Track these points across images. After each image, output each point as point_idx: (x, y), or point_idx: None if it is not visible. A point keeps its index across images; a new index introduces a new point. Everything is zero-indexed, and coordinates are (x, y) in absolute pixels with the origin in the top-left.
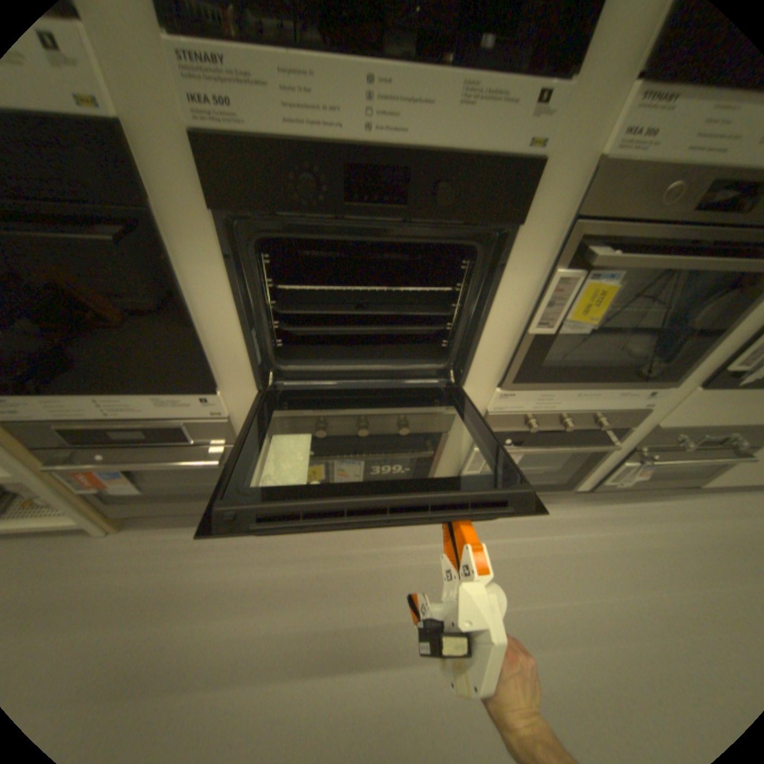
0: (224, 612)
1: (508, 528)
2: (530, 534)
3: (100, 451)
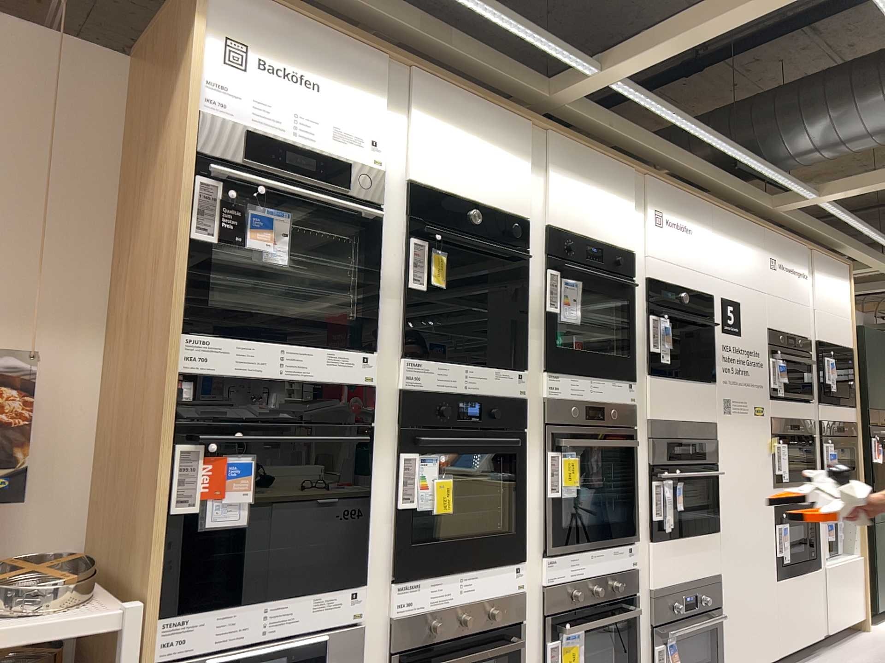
0: None
1: None
2: None
3: None
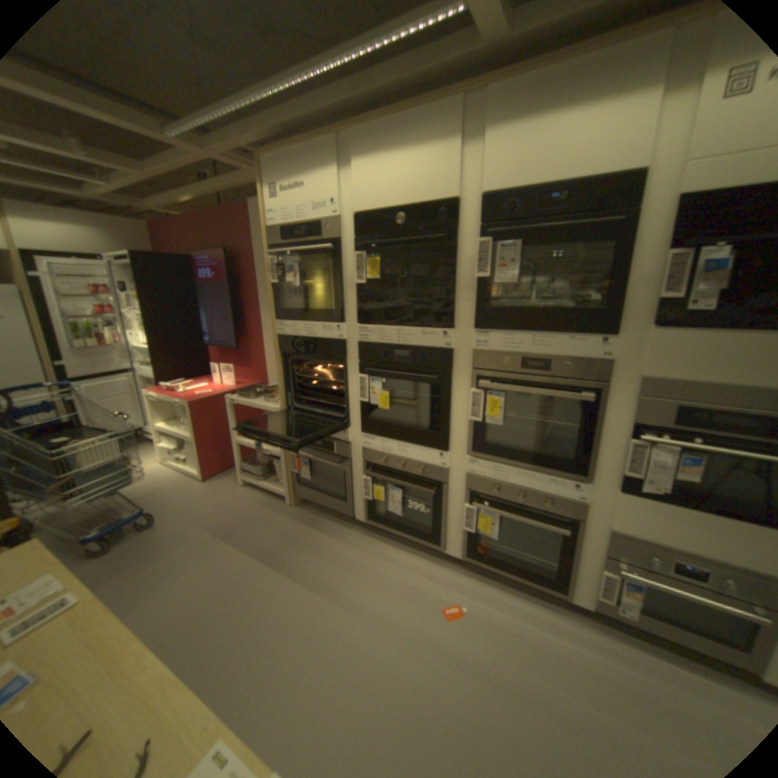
0: (314, 557)
1: (505, 609)
2: (522, 621)
3: (307, 451)
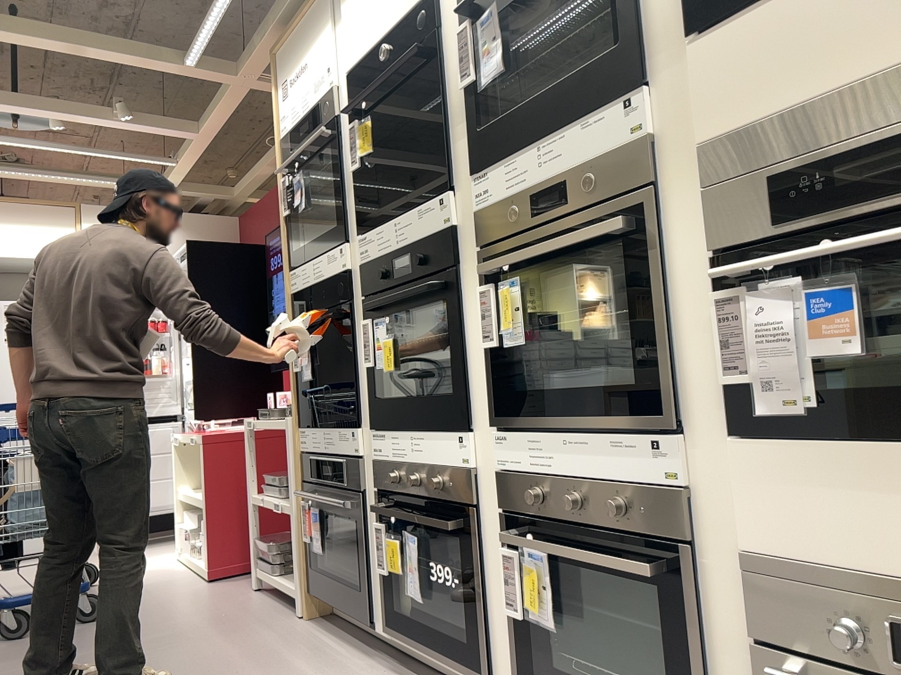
0: None
1: None
2: None
3: (318, 491)
